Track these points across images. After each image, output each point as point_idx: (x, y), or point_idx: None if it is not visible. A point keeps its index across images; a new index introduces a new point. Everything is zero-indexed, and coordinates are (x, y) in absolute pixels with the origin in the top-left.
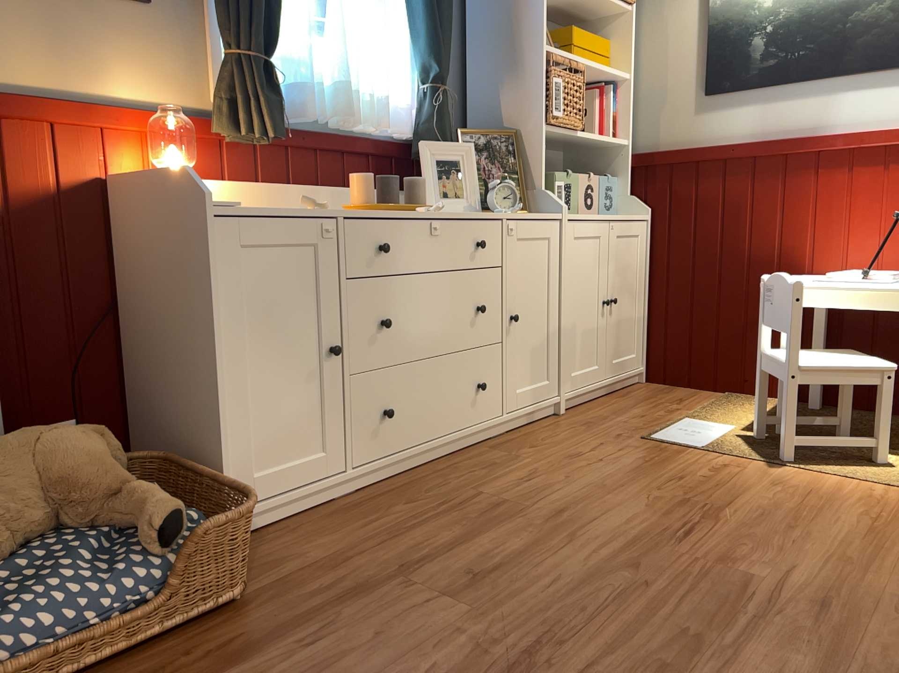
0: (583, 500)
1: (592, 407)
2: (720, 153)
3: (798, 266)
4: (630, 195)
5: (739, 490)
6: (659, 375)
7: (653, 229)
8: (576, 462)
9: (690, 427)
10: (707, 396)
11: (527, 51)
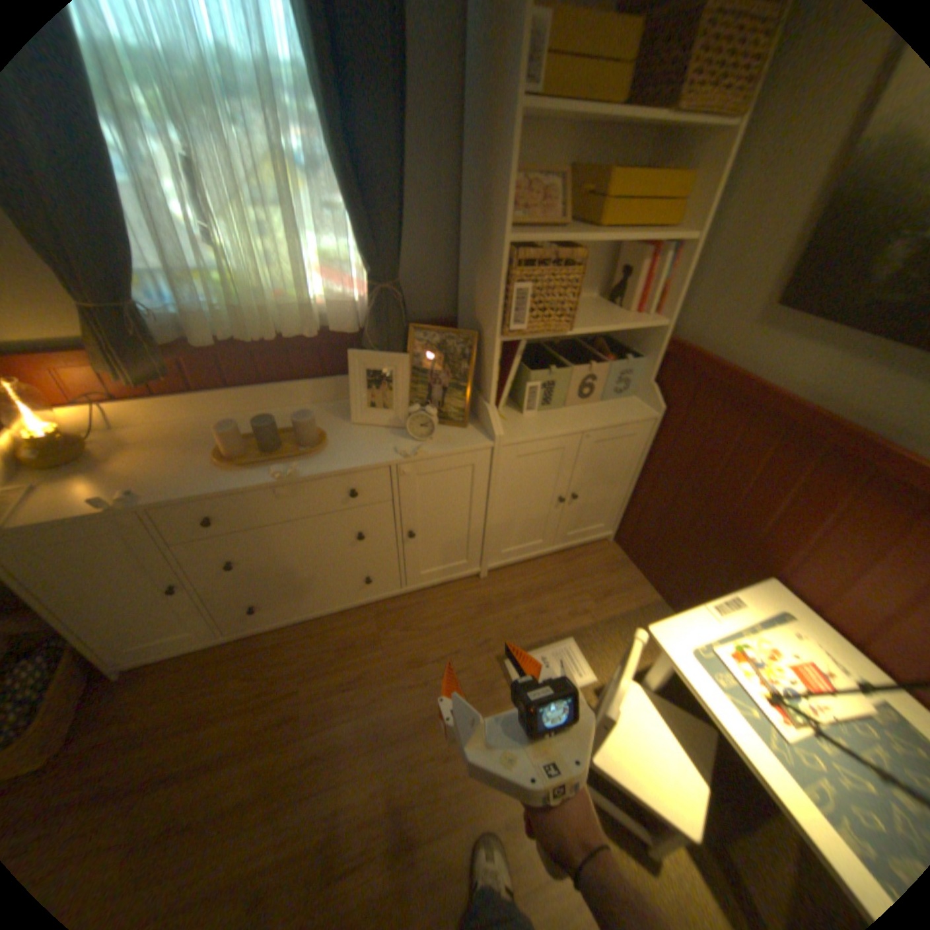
0: (343, 751)
1: (518, 575)
2: (757, 392)
3: (779, 567)
4: (652, 382)
5: (466, 819)
6: (623, 545)
7: (661, 428)
8: (406, 676)
9: (556, 659)
10: (640, 598)
11: (494, 238)
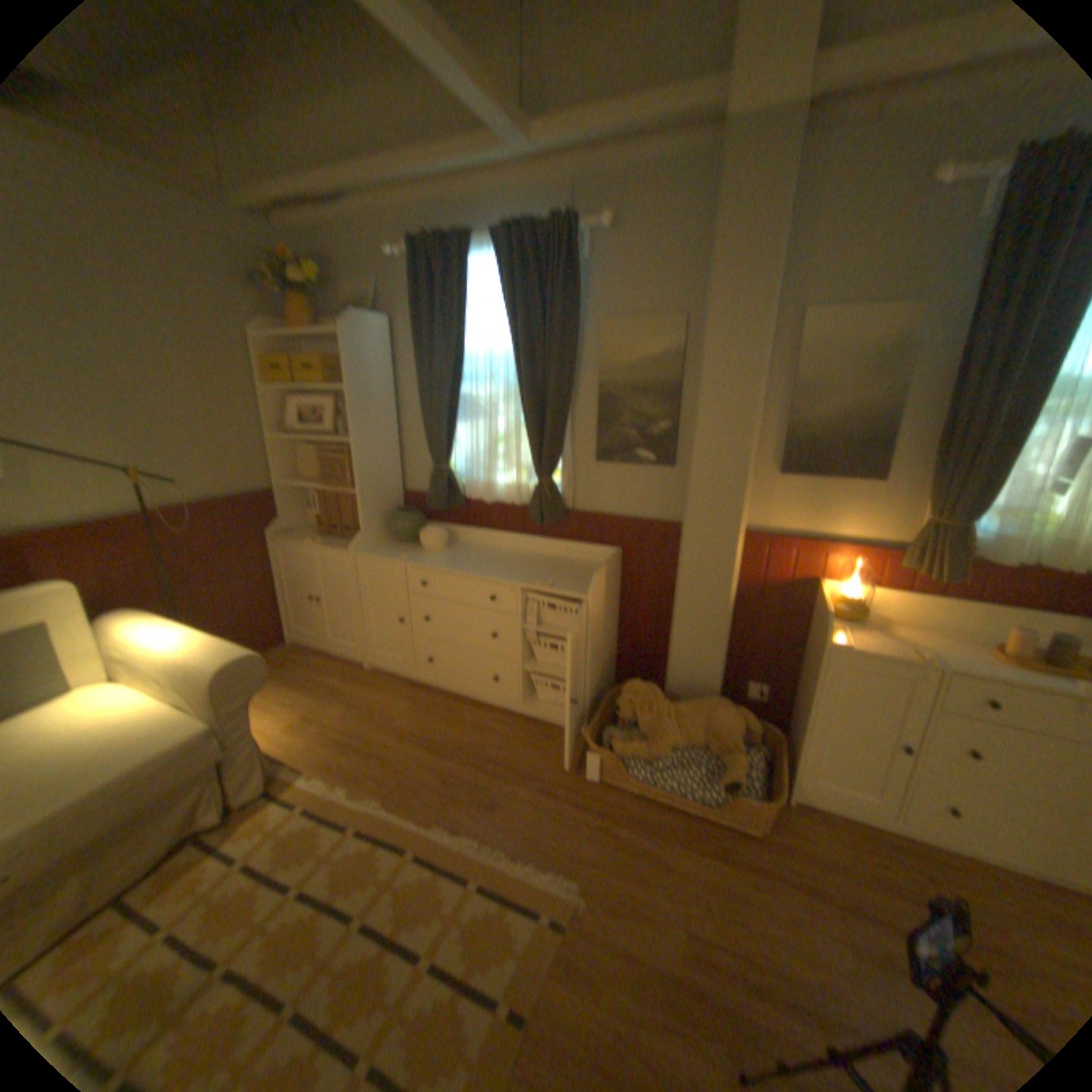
0: None
1: None
2: None
3: None
4: None
5: None
6: None
7: None
8: None
9: None
10: None
11: None
